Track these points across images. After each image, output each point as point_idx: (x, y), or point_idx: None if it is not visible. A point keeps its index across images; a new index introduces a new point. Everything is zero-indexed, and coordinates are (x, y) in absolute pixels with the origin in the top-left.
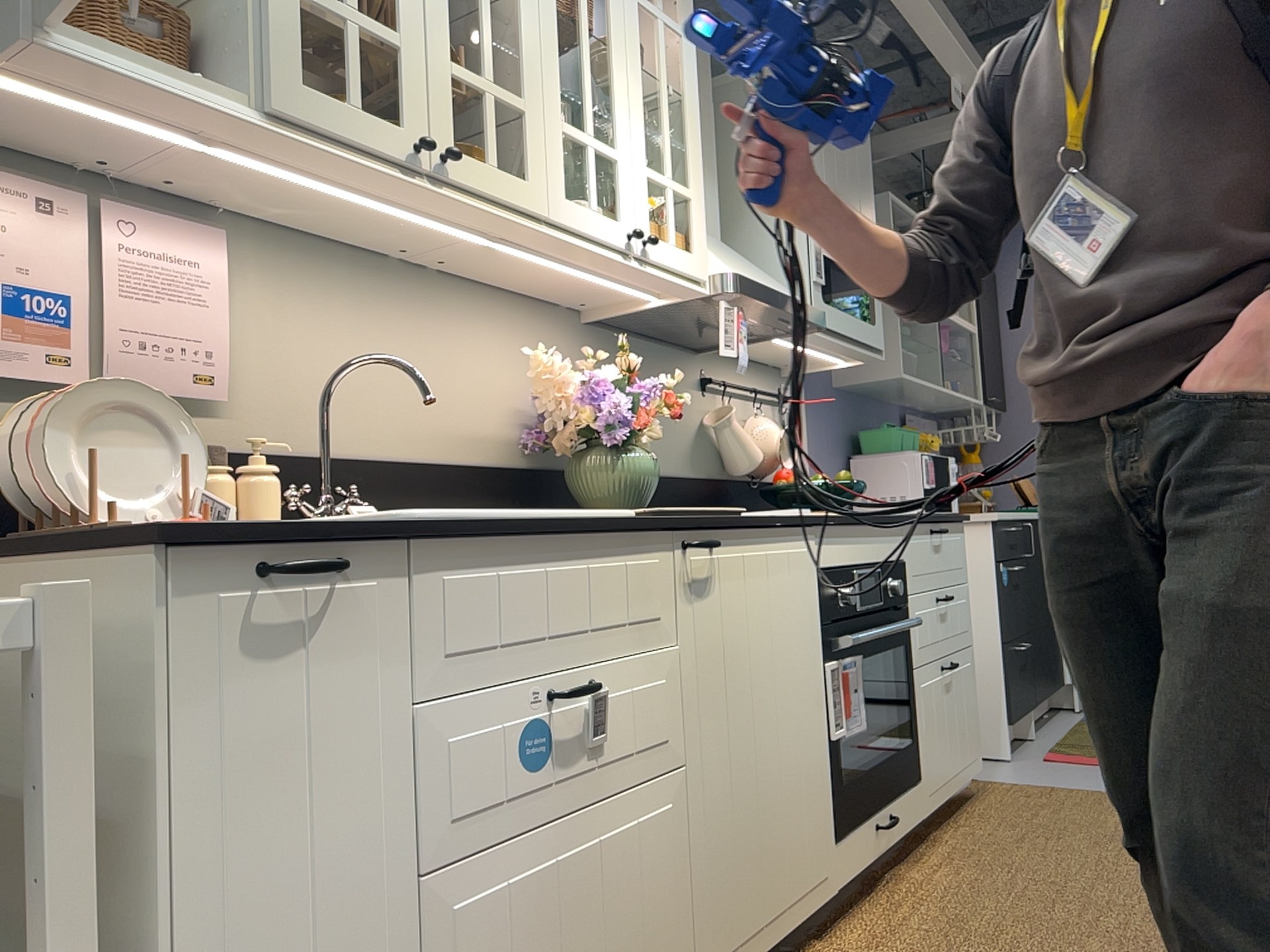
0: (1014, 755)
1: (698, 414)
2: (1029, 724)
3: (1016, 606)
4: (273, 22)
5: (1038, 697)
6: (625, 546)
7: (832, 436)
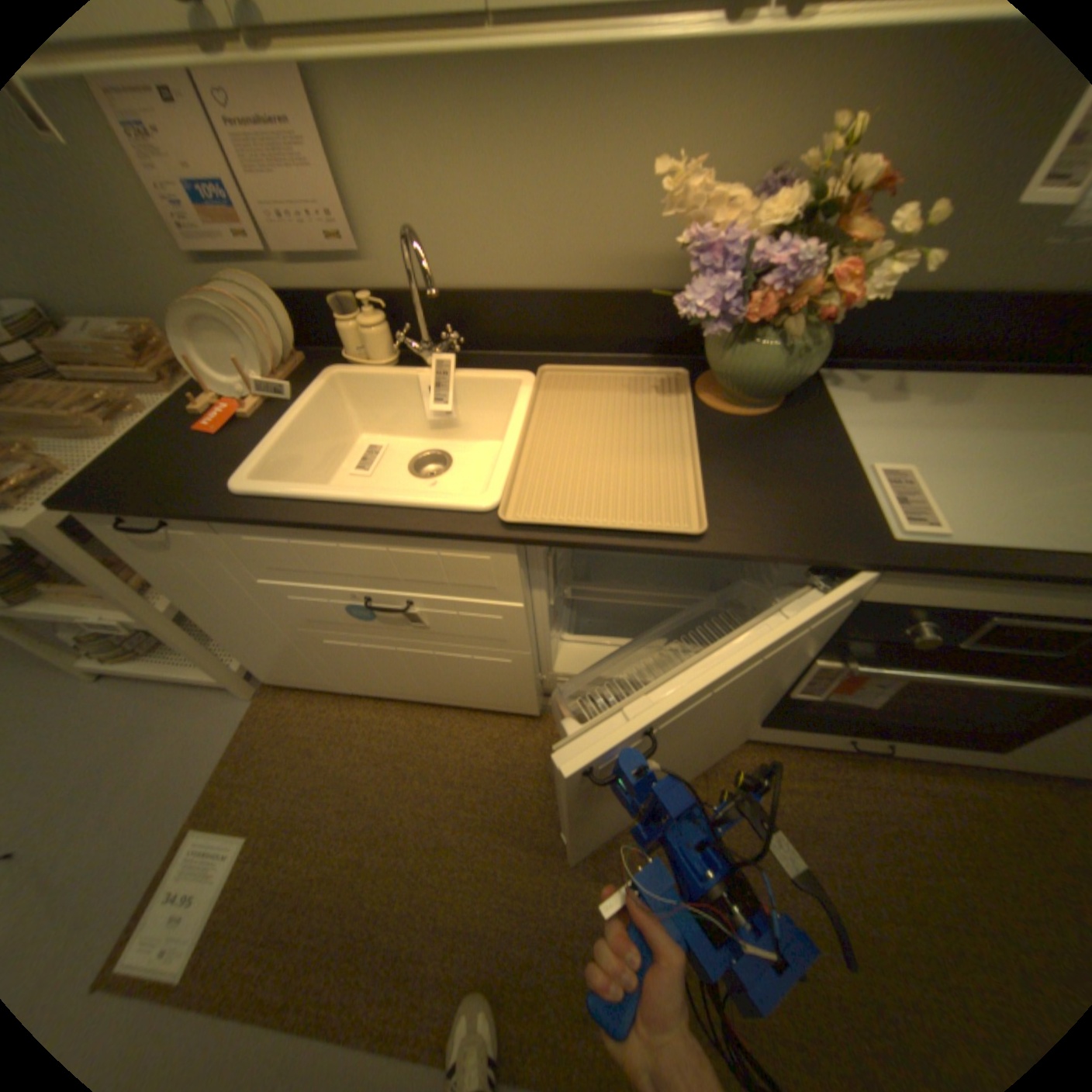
0: None
1: None
2: None
3: None
4: None
5: None
6: (438, 544)
7: None
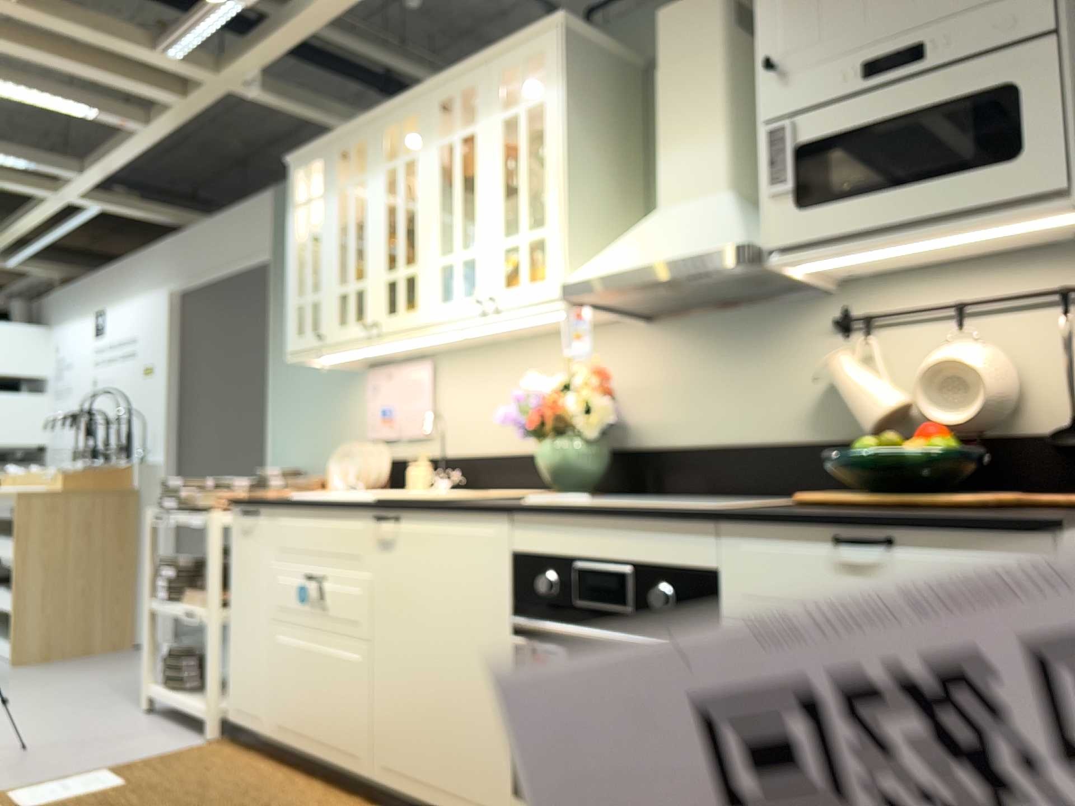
0: None
1: (824, 365)
2: None
3: None
4: (329, 312)
5: None
6: (344, 515)
7: None
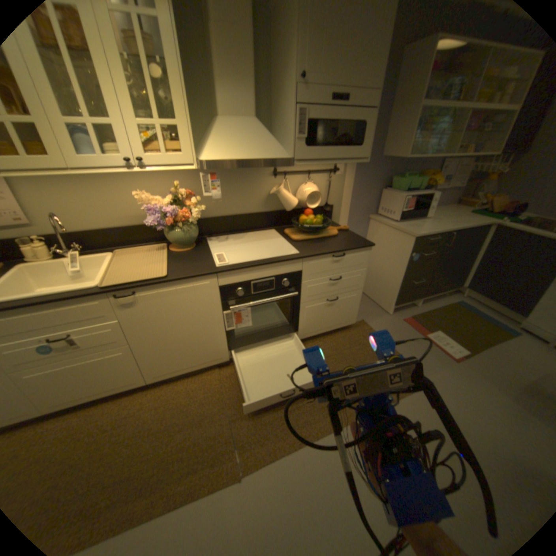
0: (397, 313)
1: (268, 187)
2: (419, 302)
3: (421, 268)
4: None
5: (427, 296)
6: (77, 302)
7: (372, 180)
